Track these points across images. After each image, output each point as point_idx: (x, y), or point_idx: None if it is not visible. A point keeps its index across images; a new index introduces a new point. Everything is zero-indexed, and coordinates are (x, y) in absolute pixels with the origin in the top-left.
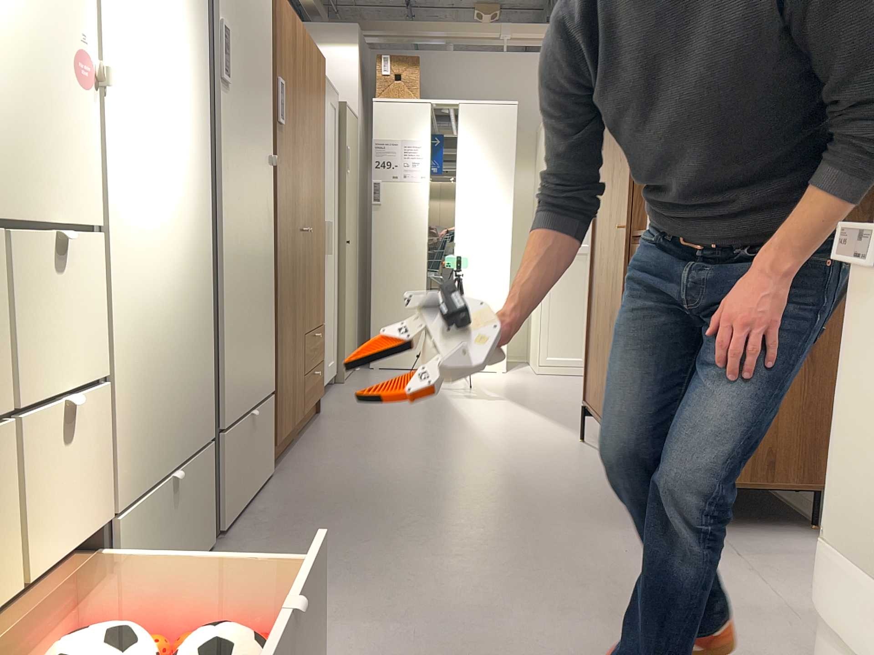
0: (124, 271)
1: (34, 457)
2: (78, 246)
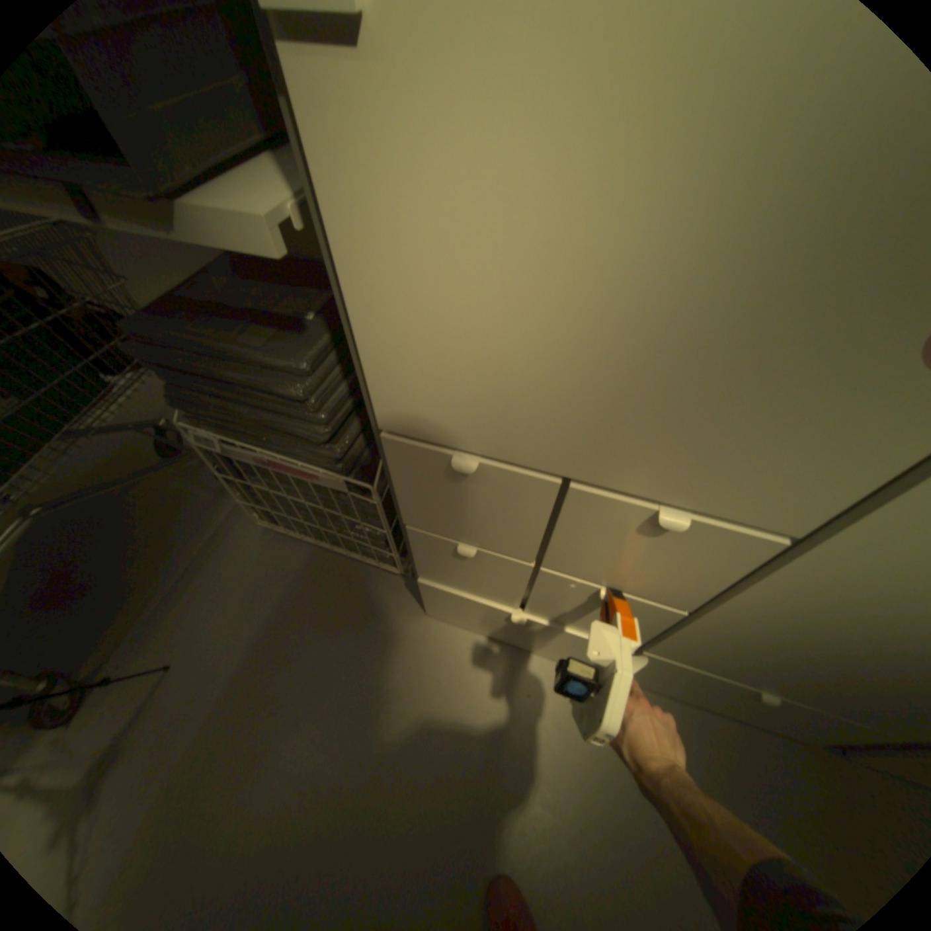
0: (847, 591)
1: (562, 591)
2: (731, 539)
